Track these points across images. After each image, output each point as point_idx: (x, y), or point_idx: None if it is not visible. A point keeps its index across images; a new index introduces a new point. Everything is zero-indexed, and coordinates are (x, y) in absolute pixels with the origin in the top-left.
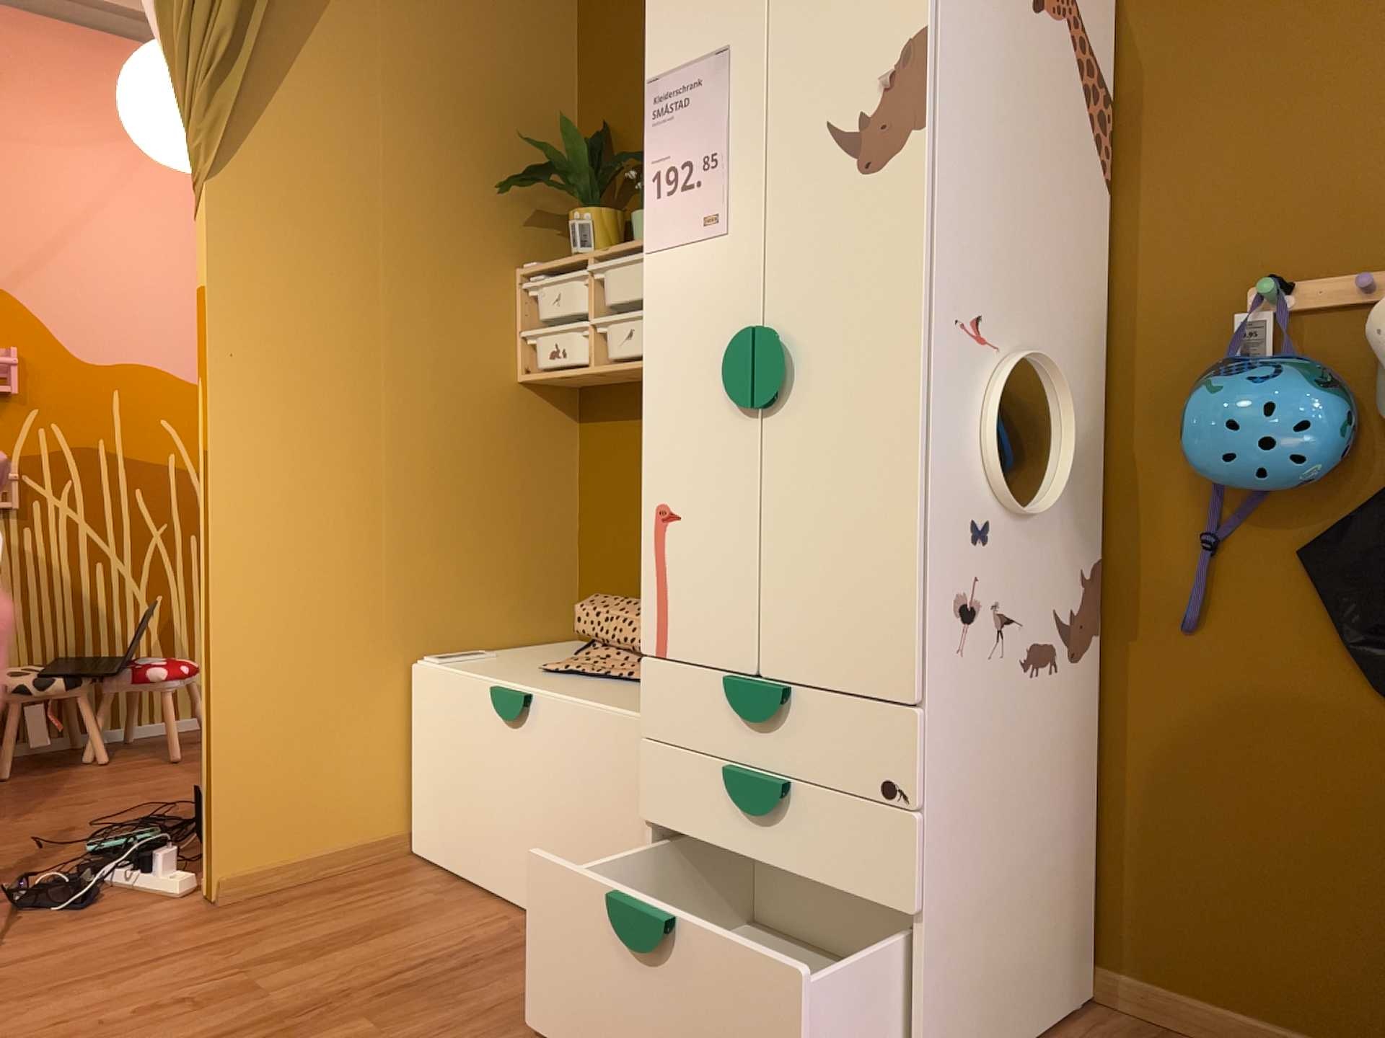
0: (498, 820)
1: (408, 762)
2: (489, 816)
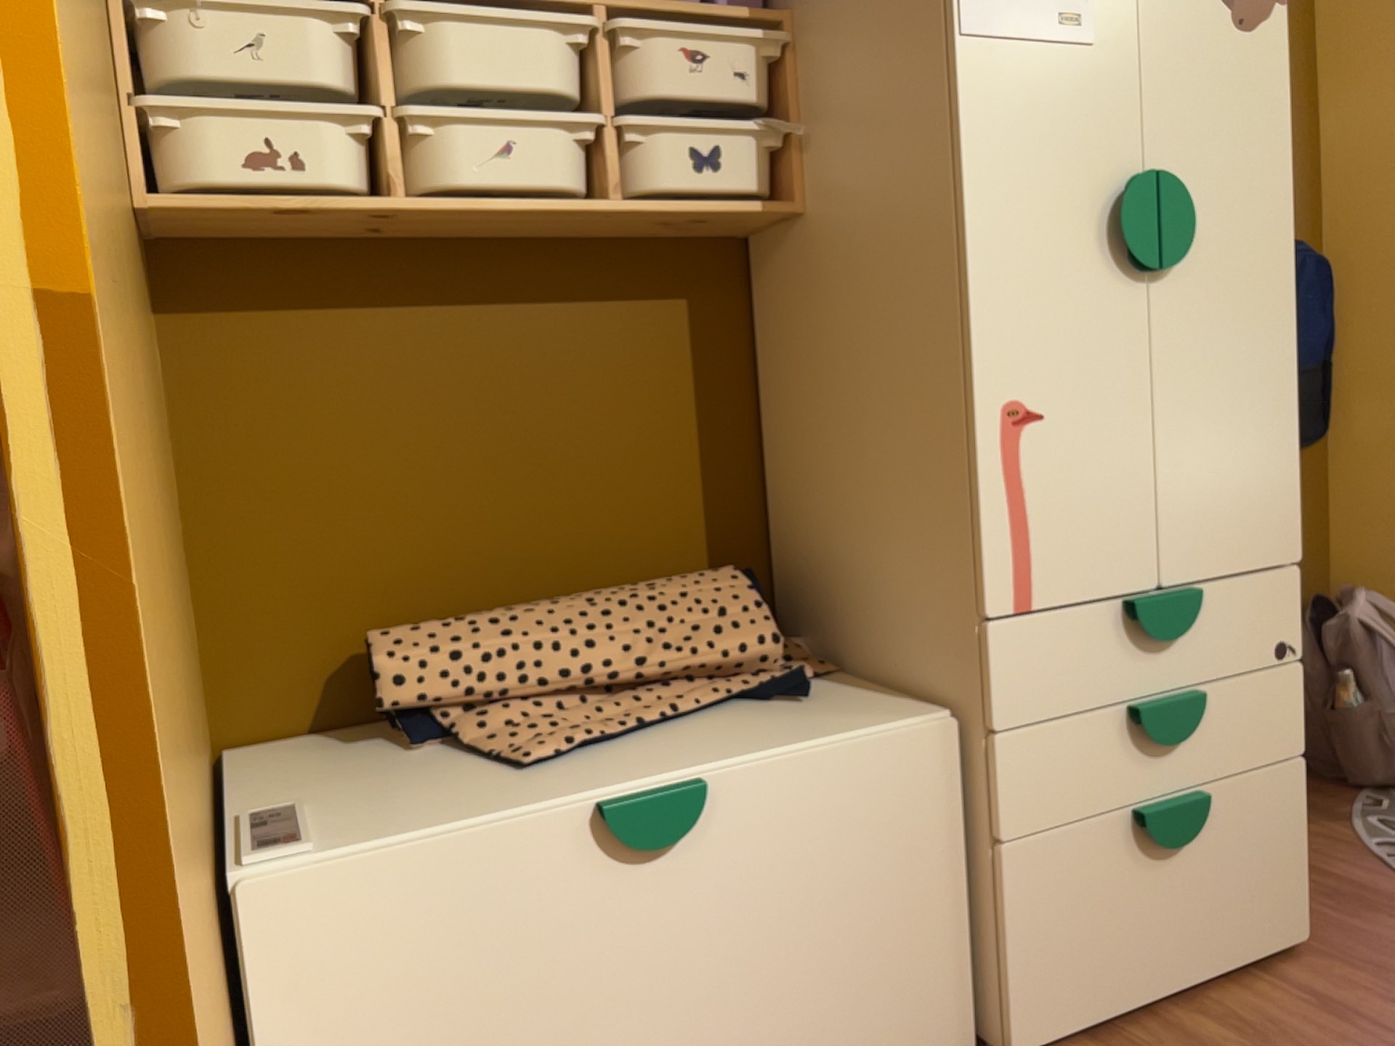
0: None
1: None
2: None
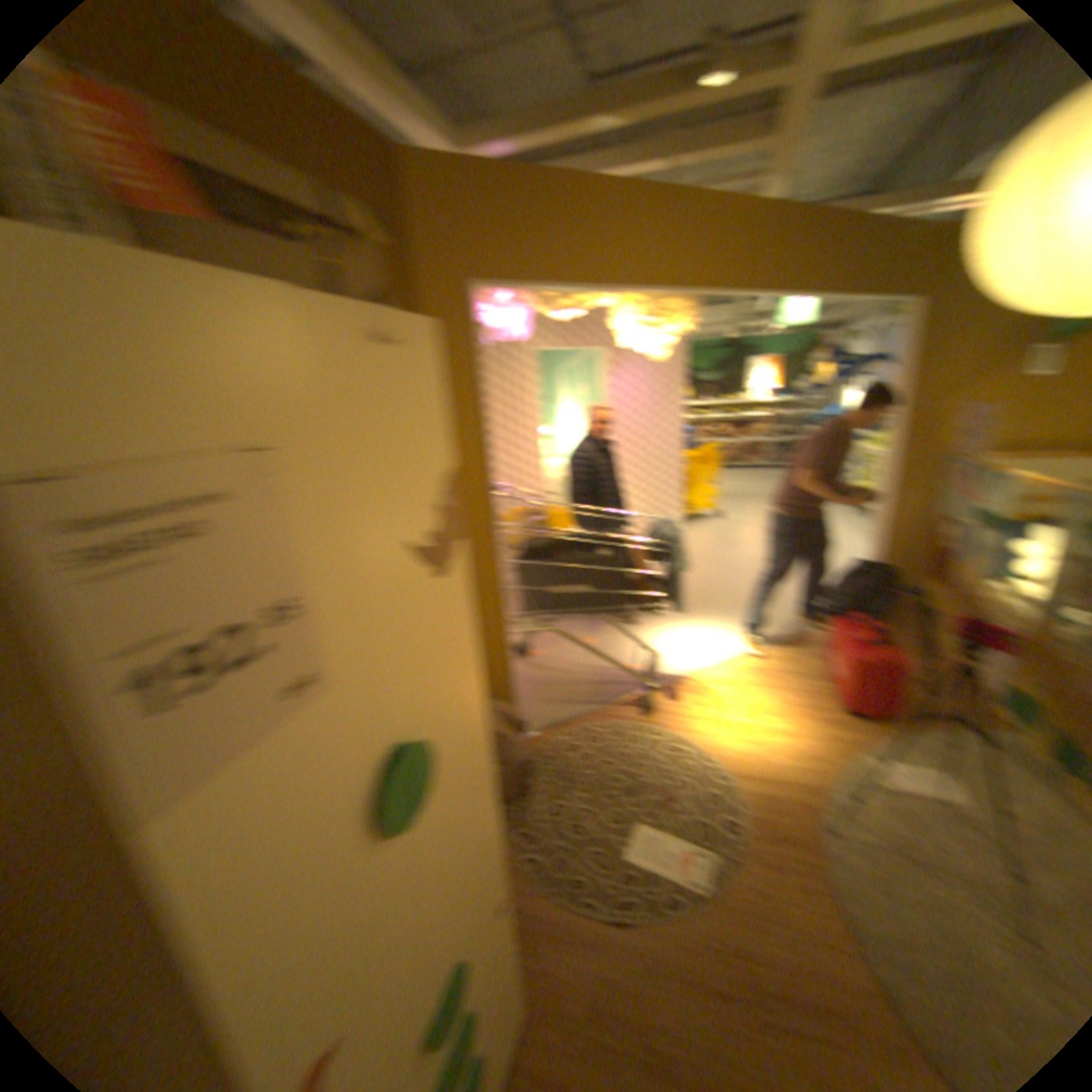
0: None
1: None
2: None
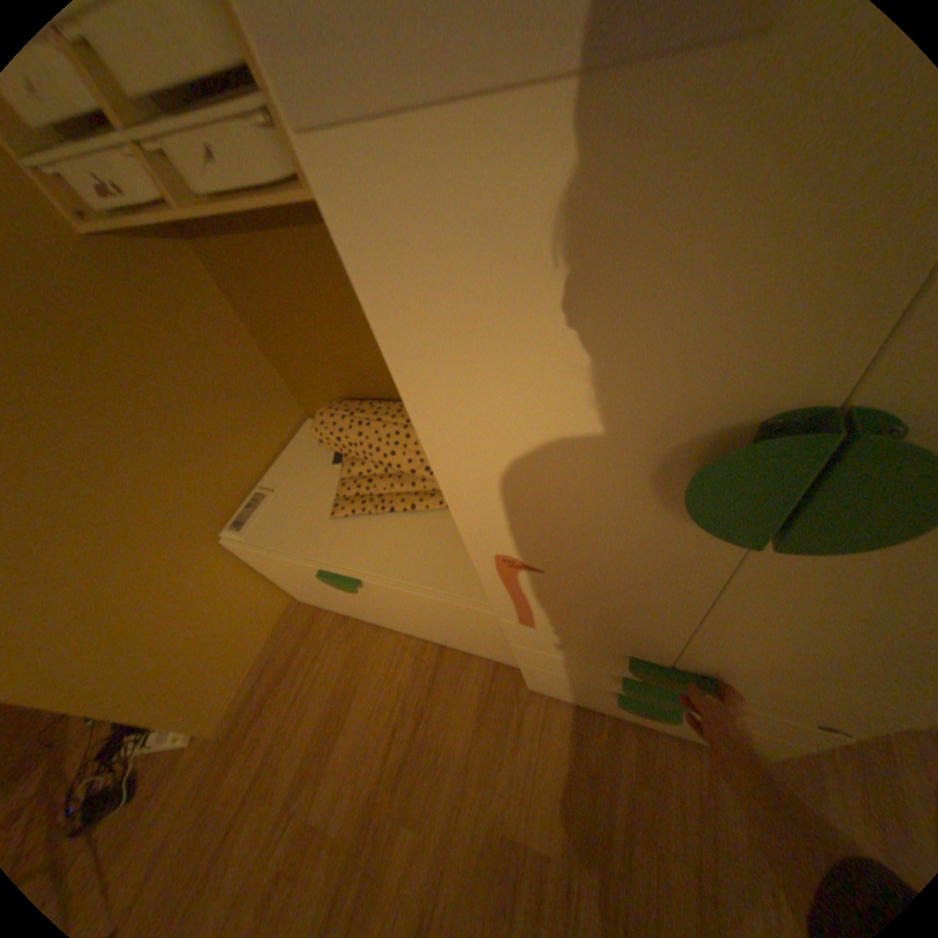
0: (366, 609)
1: (262, 574)
2: (356, 606)
